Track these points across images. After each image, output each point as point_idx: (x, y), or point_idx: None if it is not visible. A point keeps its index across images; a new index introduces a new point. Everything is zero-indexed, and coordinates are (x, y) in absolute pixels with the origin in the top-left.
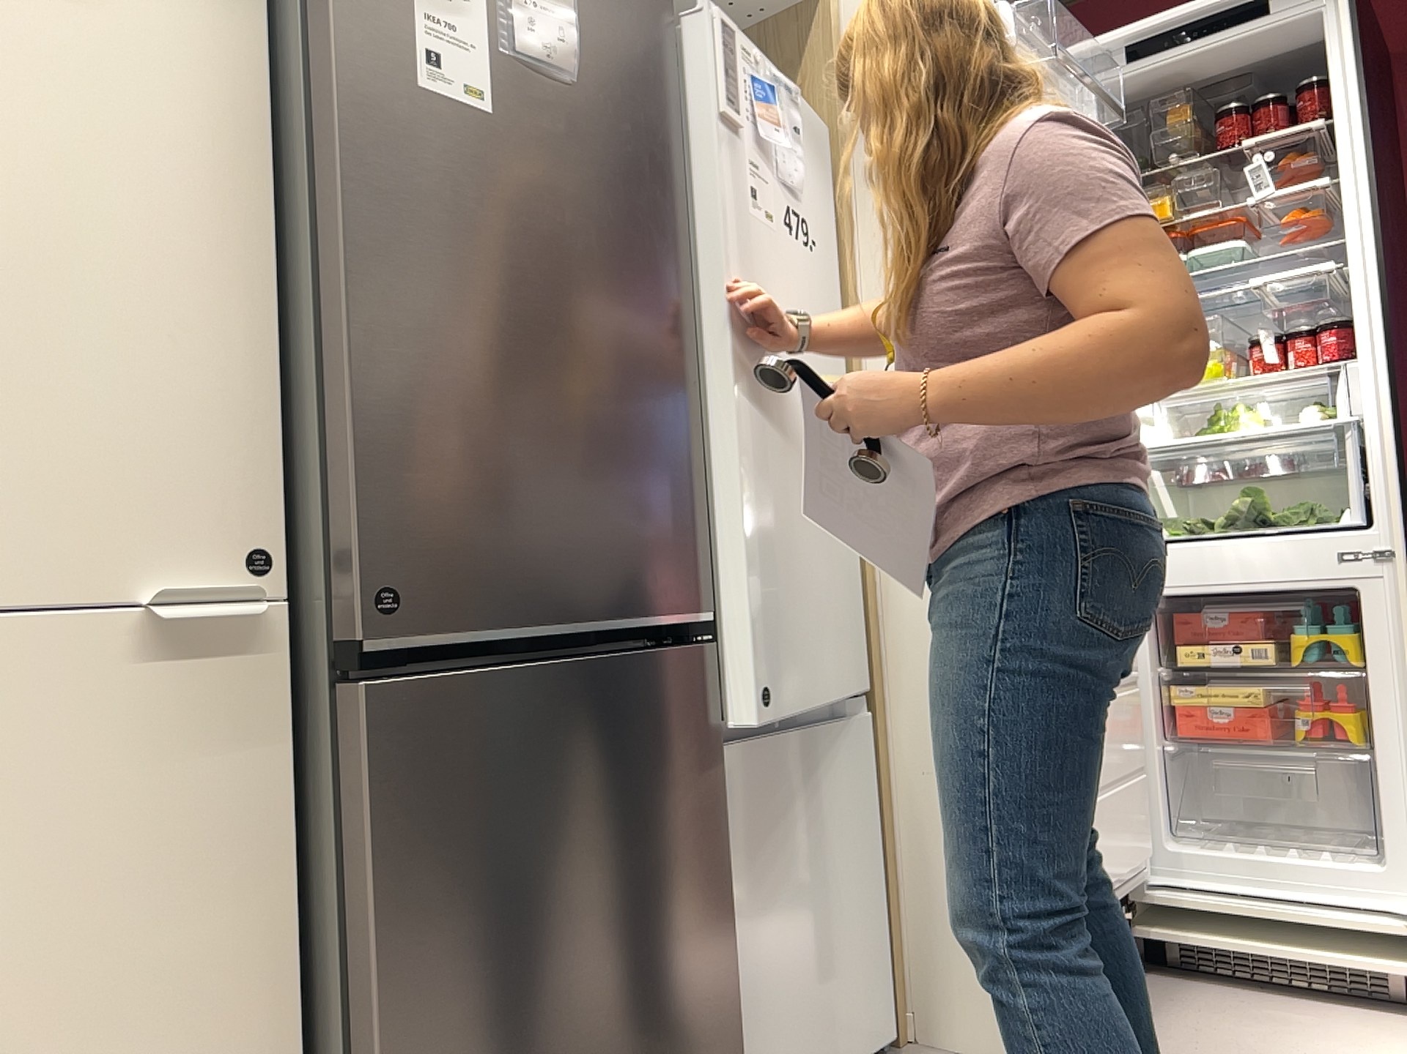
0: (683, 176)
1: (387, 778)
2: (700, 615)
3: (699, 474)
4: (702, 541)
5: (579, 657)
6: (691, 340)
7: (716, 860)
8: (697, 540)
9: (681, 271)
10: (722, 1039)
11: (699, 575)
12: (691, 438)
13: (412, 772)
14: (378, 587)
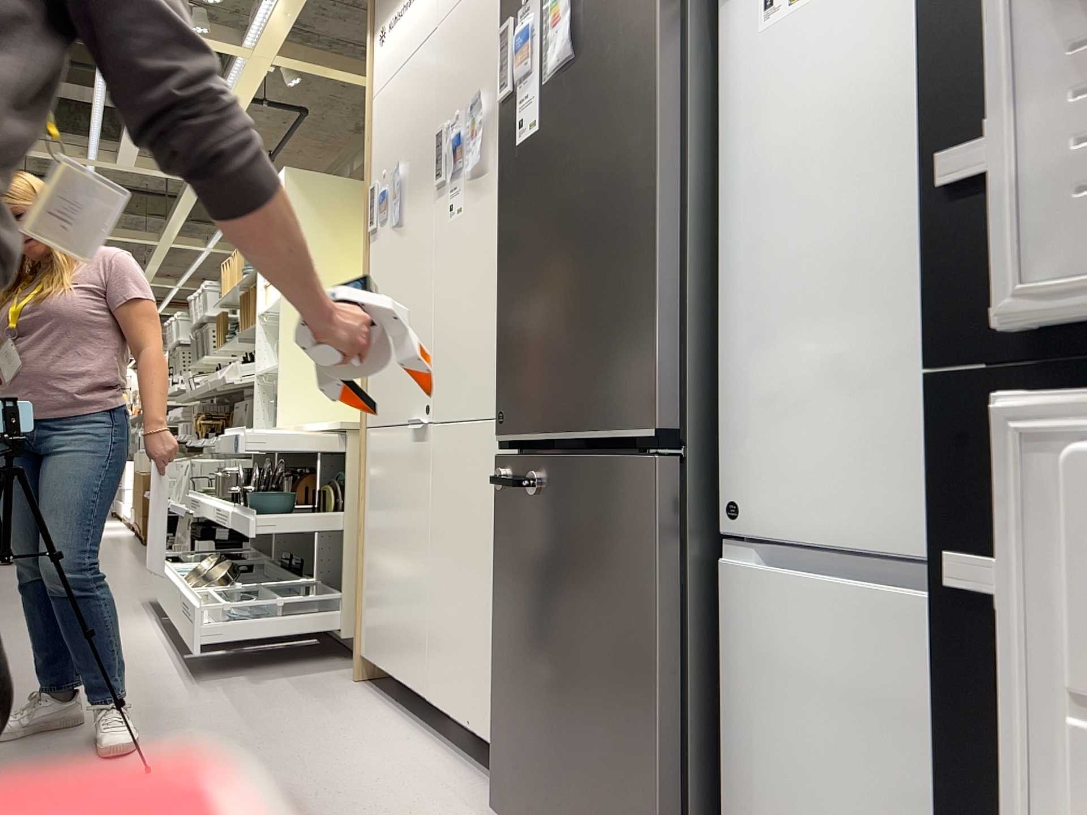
0: (658, 35)
1: (500, 503)
2: (650, 433)
3: (656, 306)
4: (655, 368)
5: (591, 458)
6: (656, 185)
7: (646, 649)
8: (649, 368)
9: (651, 127)
10: (659, 810)
11: (649, 398)
12: (649, 277)
13: (505, 504)
14: (501, 411)
